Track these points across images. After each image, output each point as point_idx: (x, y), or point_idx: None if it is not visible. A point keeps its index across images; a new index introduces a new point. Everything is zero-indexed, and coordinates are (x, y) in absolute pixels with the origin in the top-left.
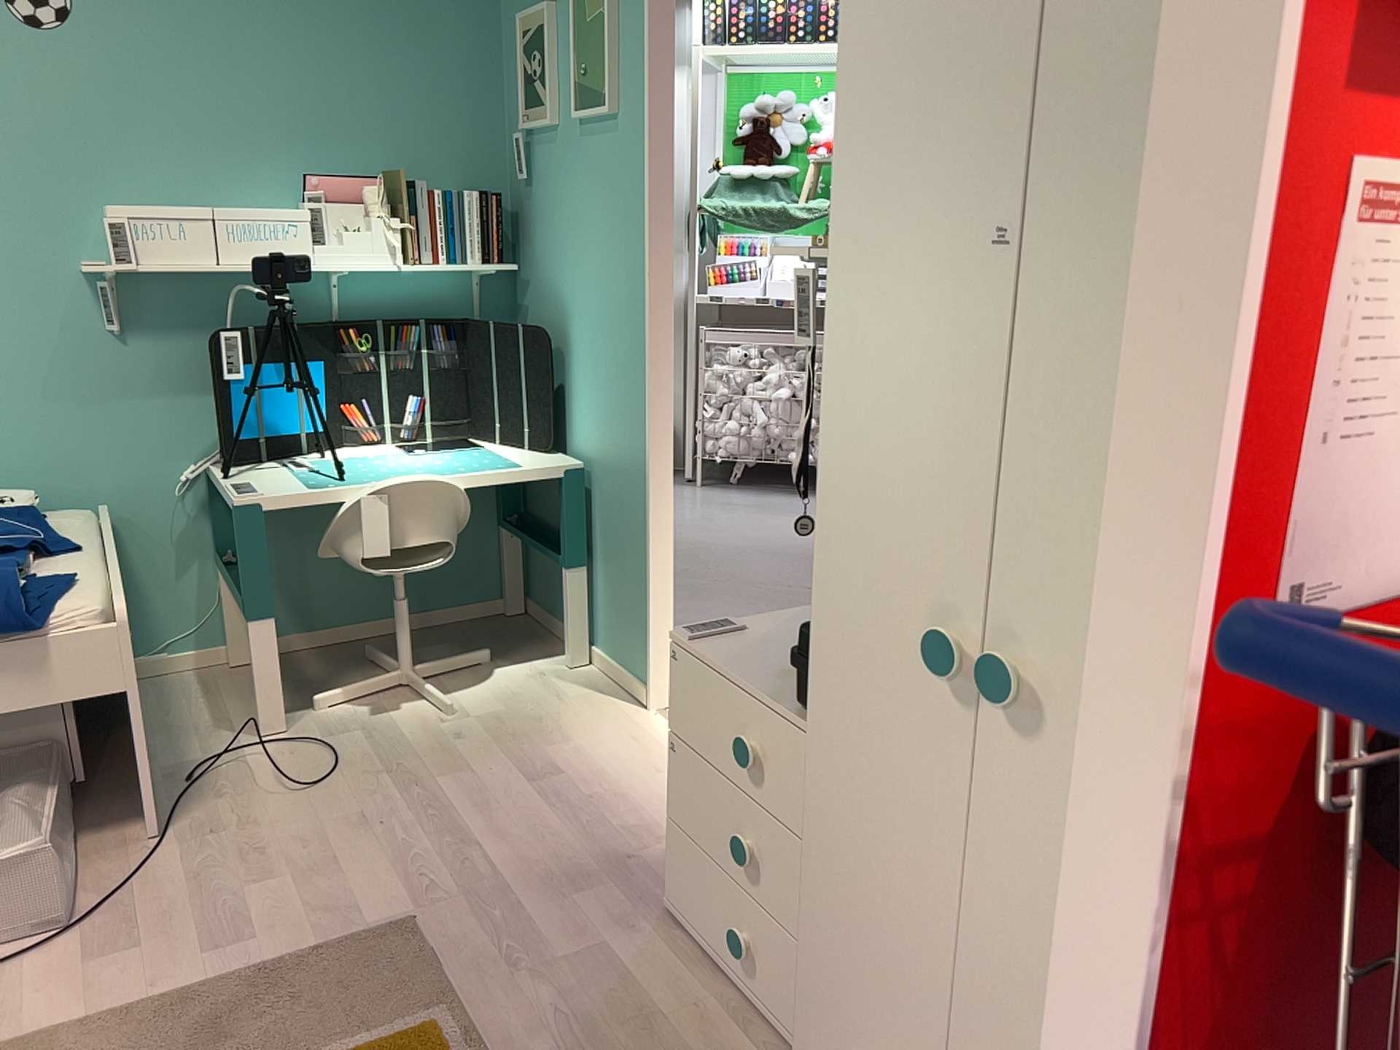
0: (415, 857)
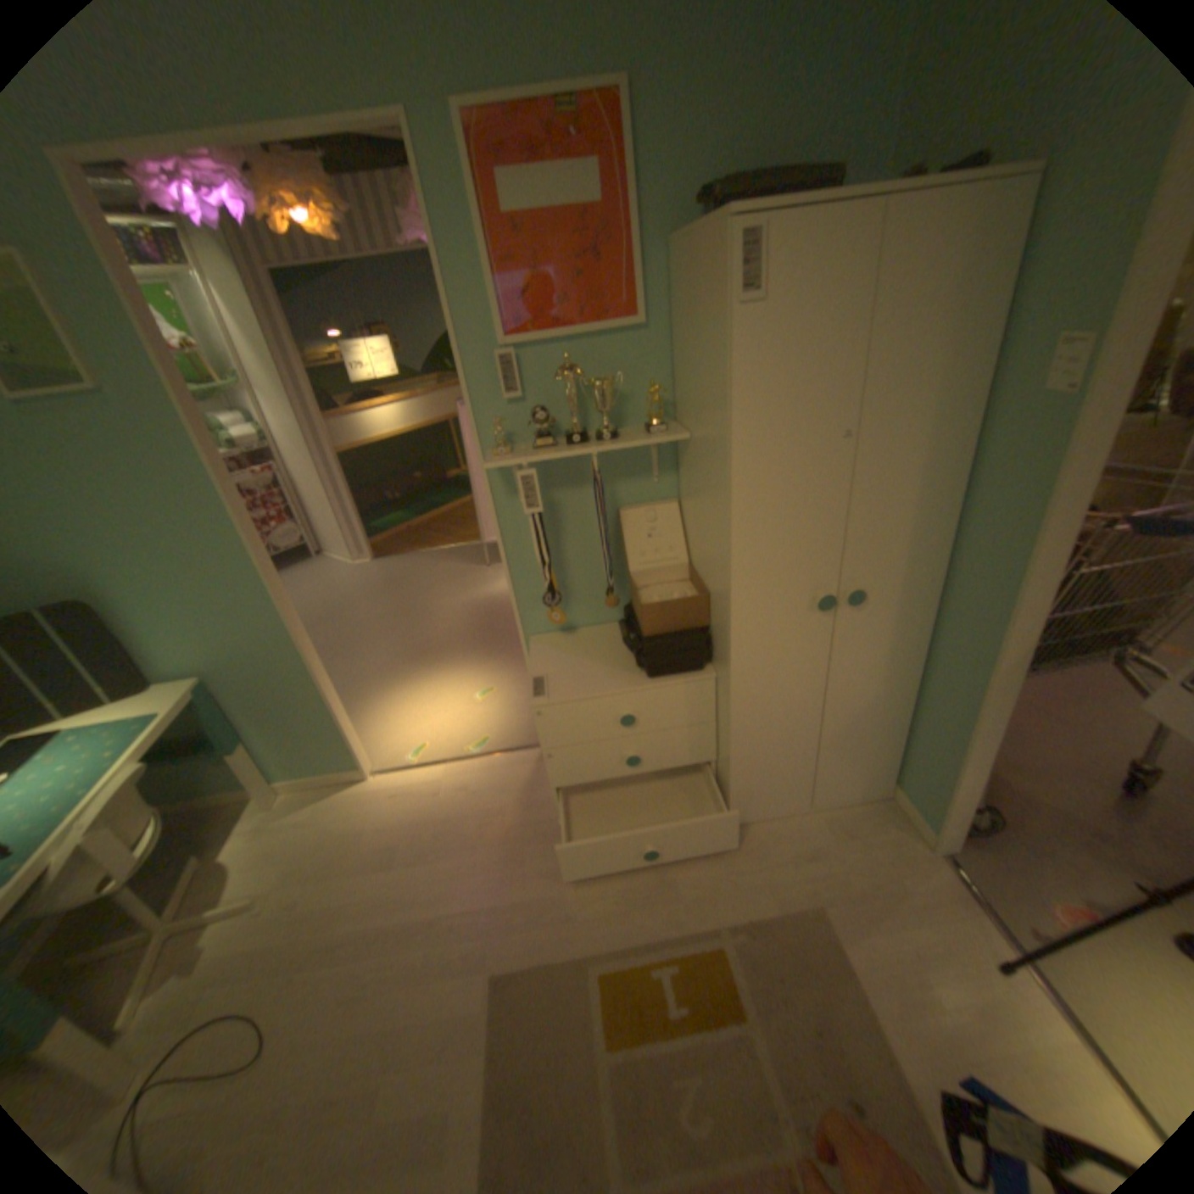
0: (426, 966)
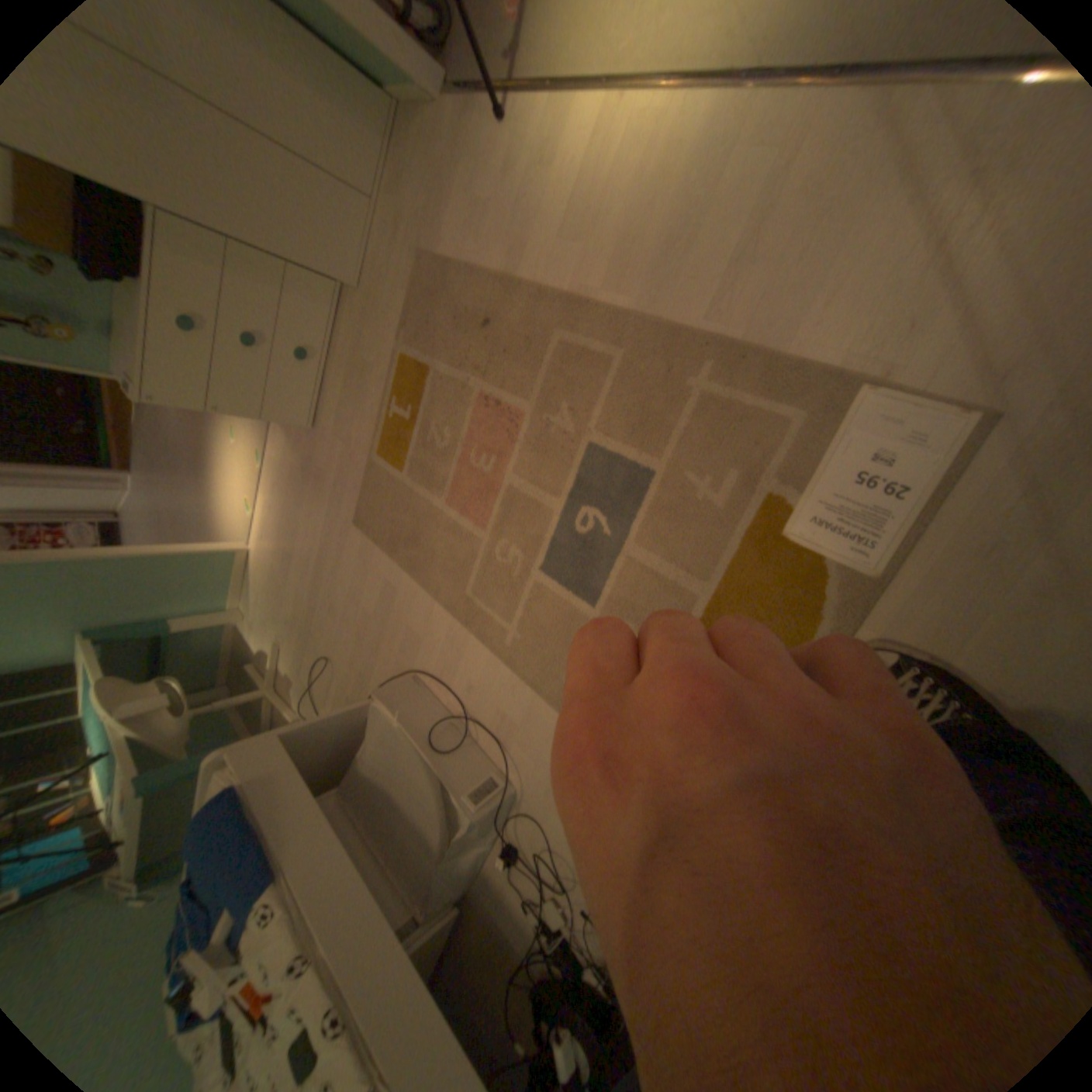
0: (332, 556)
